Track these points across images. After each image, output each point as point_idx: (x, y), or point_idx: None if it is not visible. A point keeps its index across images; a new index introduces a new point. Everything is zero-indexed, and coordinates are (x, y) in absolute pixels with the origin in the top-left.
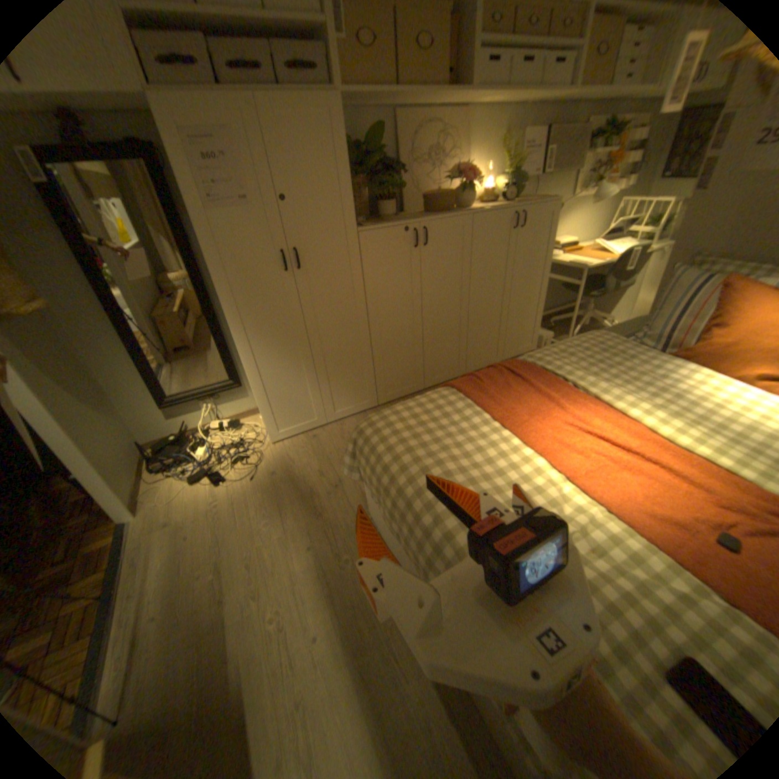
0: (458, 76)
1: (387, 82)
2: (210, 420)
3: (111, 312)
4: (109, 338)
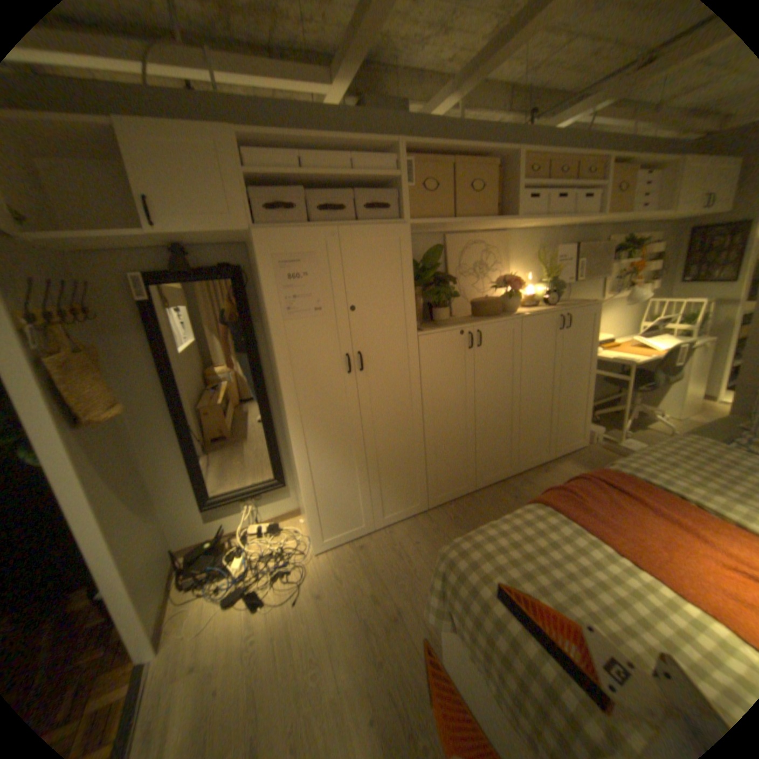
0: (502, 209)
1: (443, 216)
2: (248, 525)
3: (173, 413)
4: (164, 438)
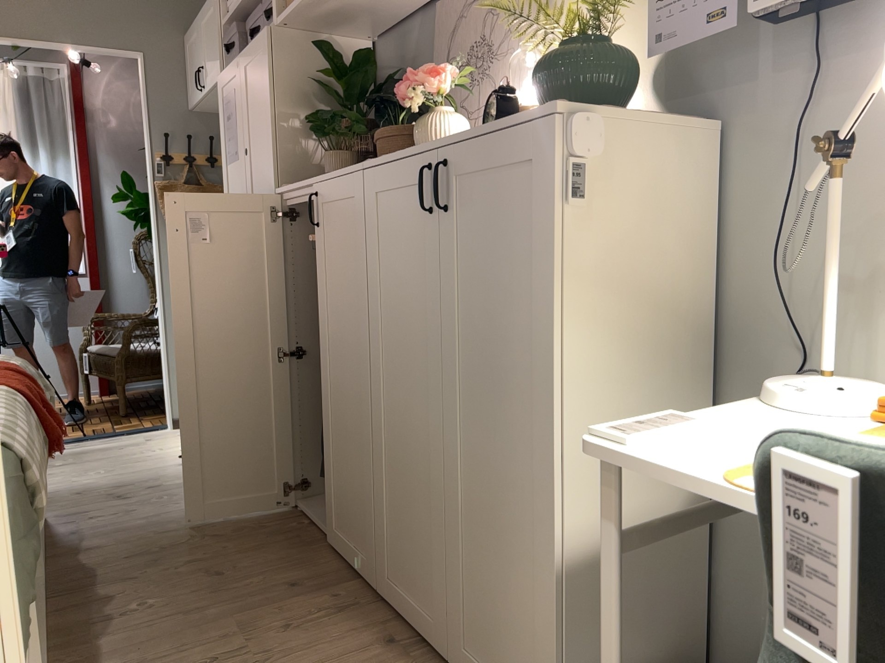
0: None
1: None
2: None
3: None
4: None
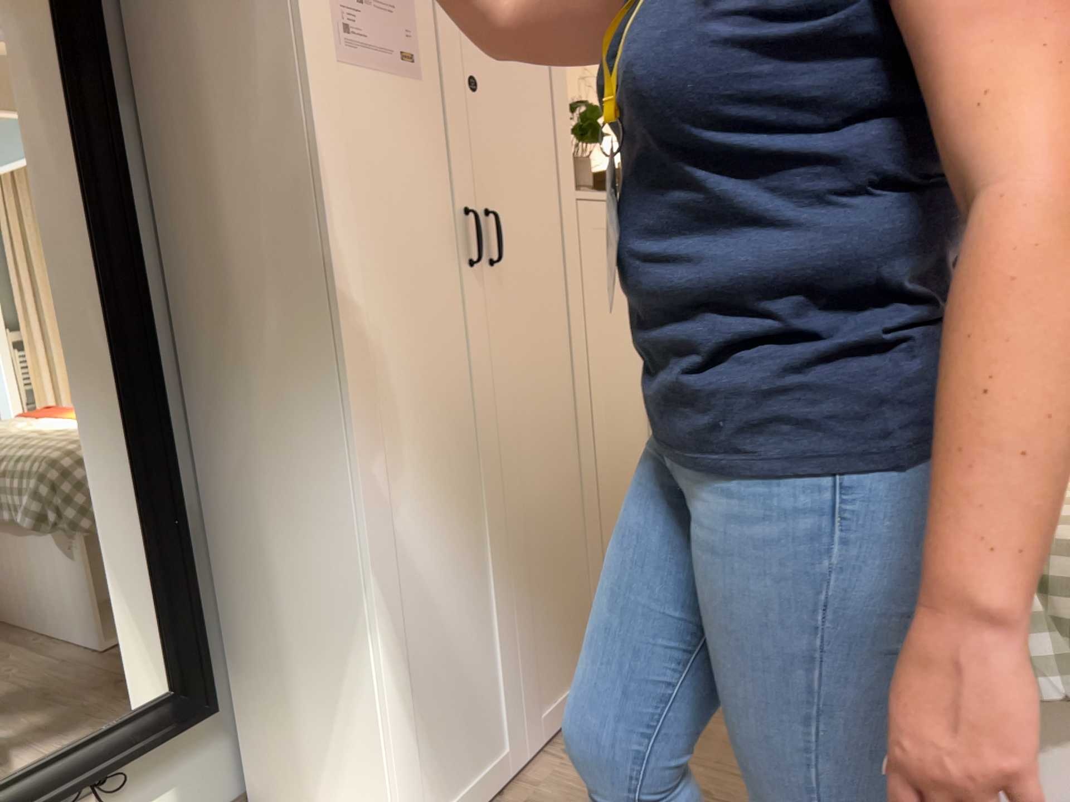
0: None
1: None
2: None
3: None
4: None
